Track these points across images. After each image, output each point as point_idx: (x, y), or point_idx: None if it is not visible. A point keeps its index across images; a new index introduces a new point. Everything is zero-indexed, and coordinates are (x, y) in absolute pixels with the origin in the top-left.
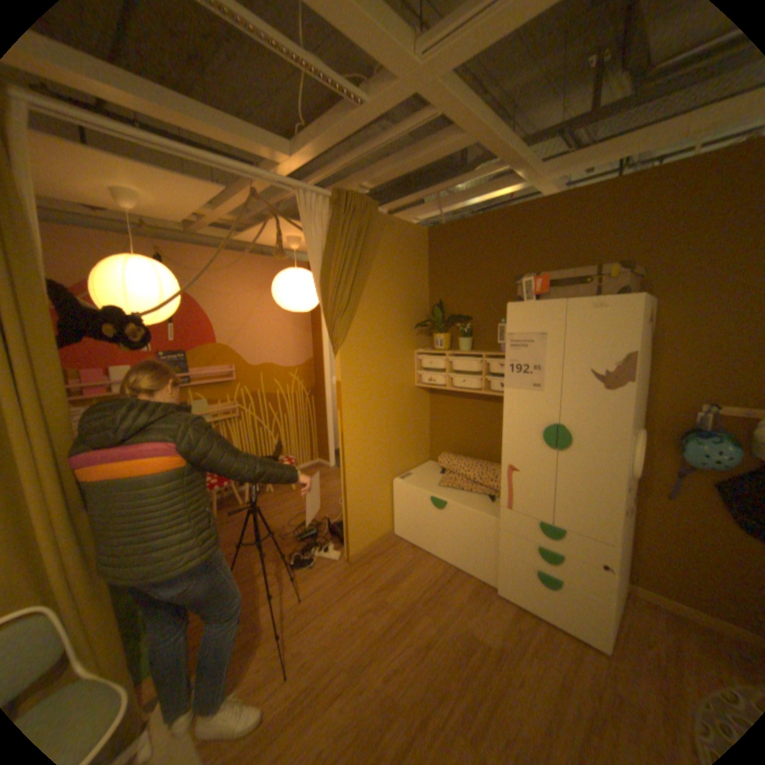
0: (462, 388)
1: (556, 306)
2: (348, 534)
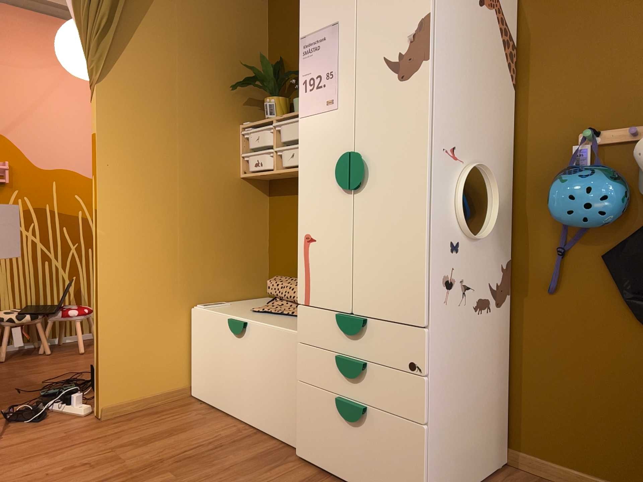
0: (290, 166)
1: None
2: (99, 371)
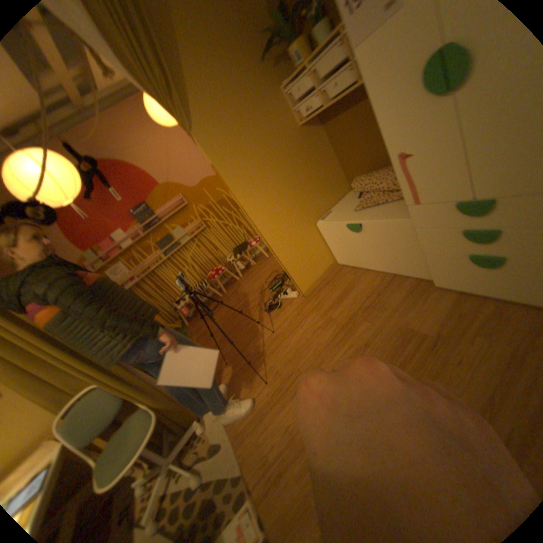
0: (337, 94)
1: None
2: (293, 277)
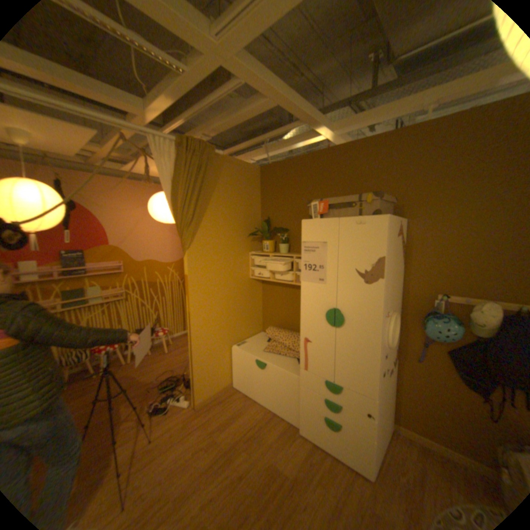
0: (280, 280)
1: (332, 222)
2: (194, 389)
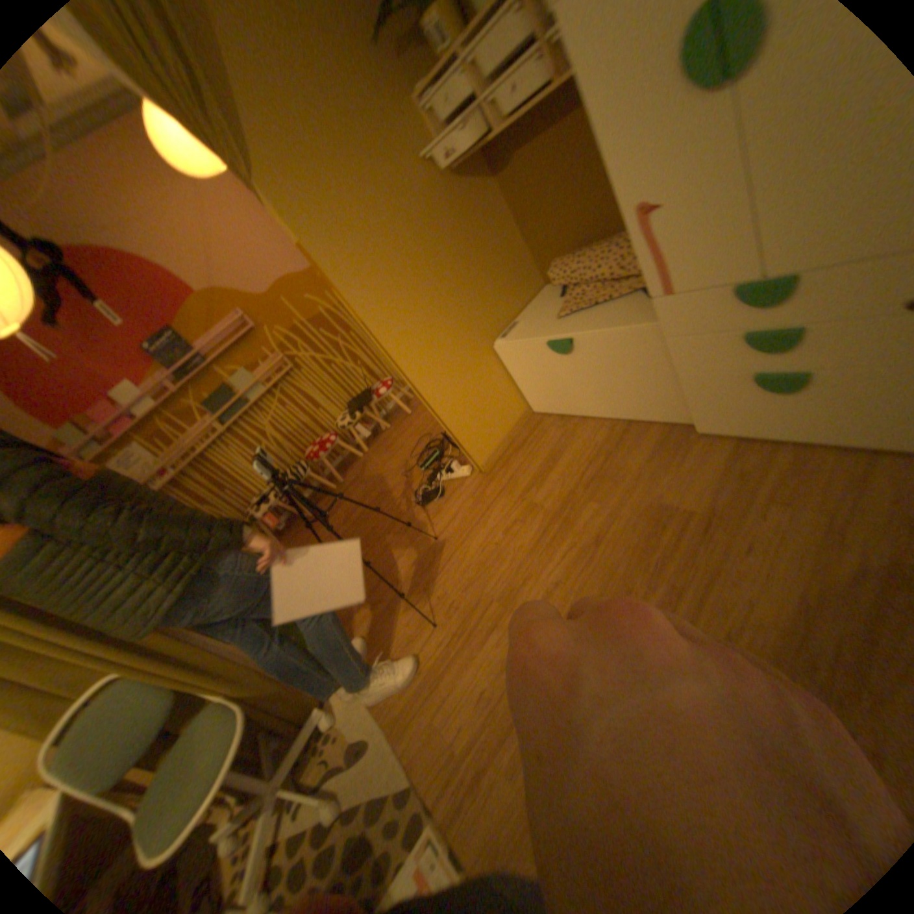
0: (517, 106)
1: None
2: (461, 442)
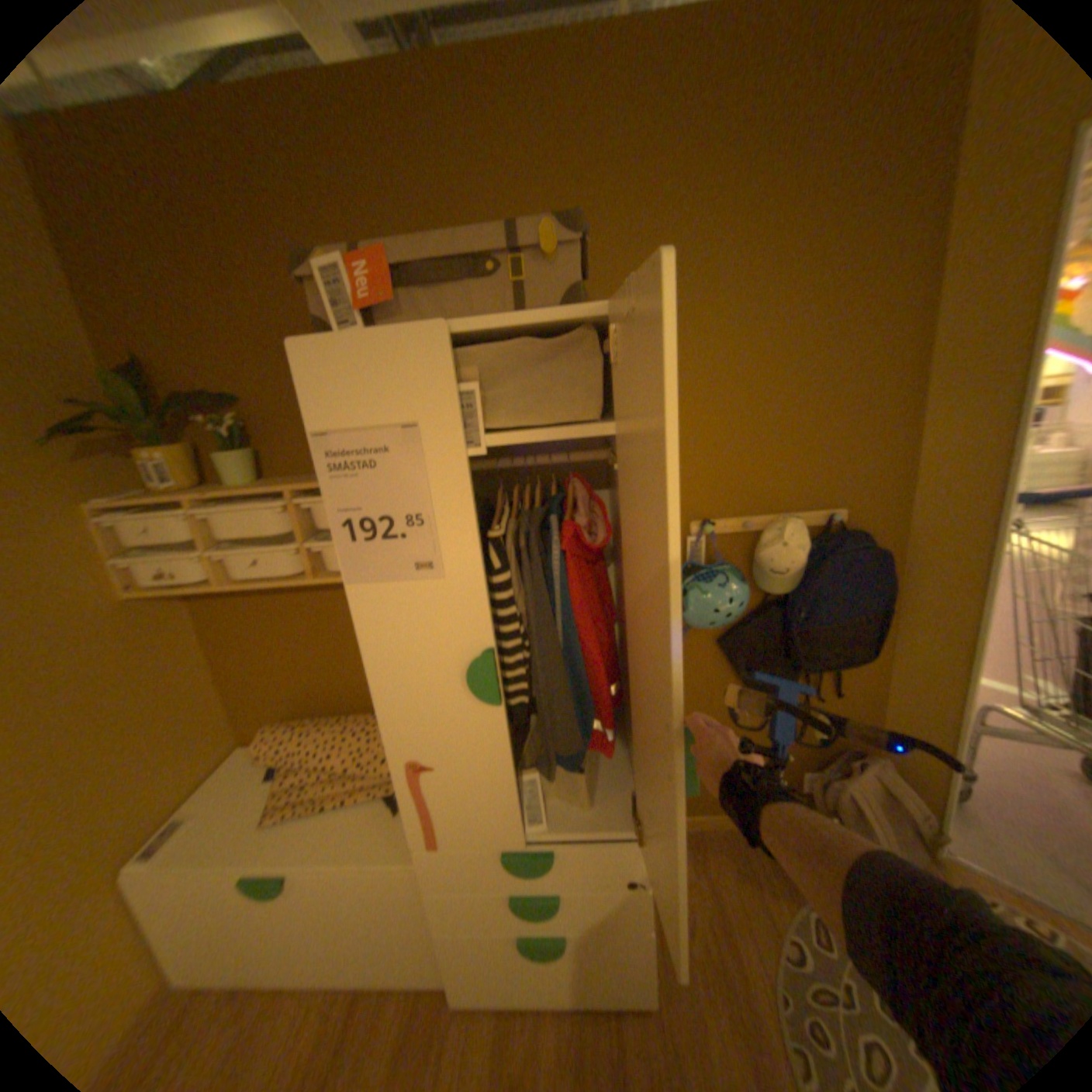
0: (255, 582)
1: (424, 342)
2: None
